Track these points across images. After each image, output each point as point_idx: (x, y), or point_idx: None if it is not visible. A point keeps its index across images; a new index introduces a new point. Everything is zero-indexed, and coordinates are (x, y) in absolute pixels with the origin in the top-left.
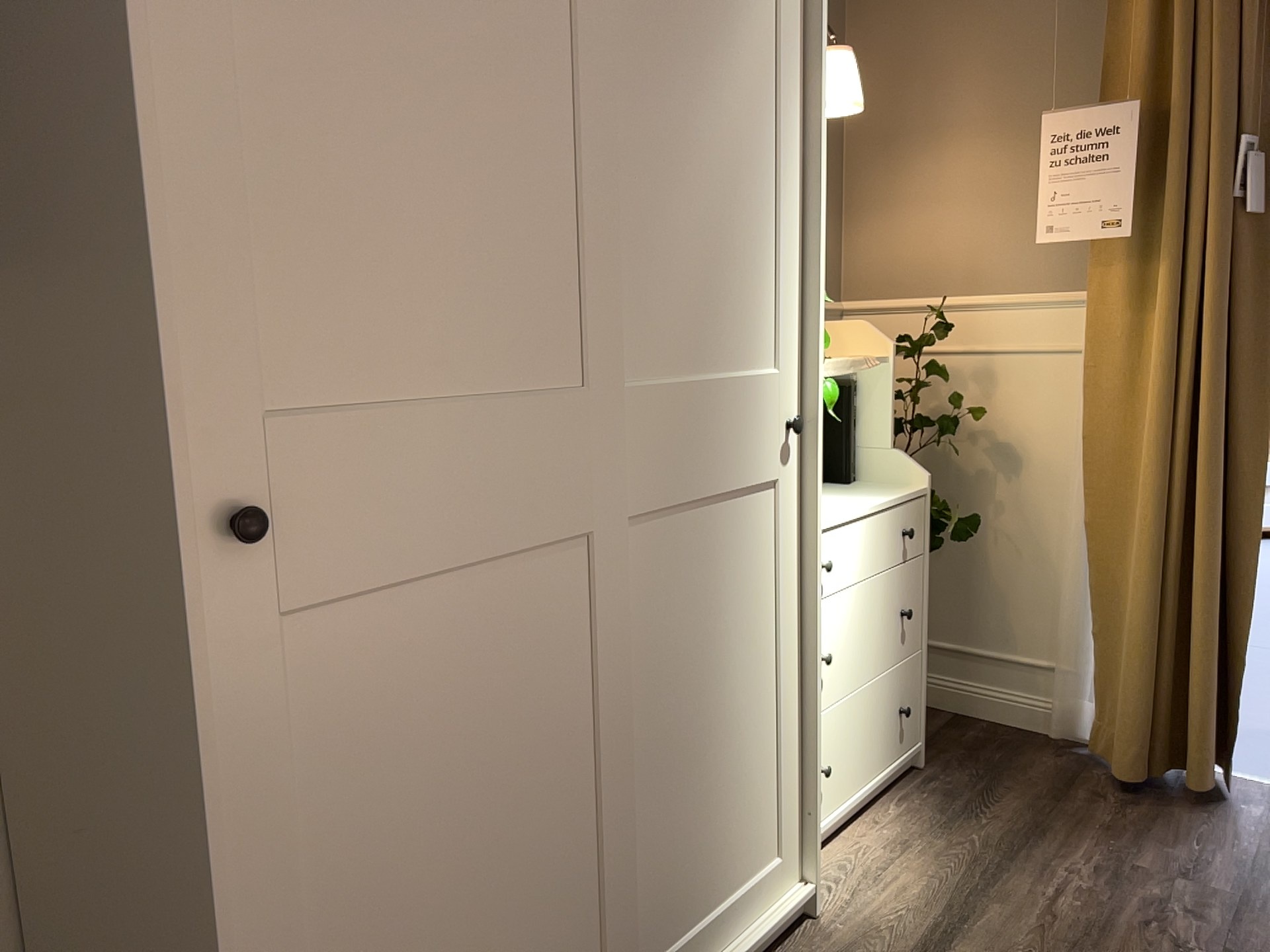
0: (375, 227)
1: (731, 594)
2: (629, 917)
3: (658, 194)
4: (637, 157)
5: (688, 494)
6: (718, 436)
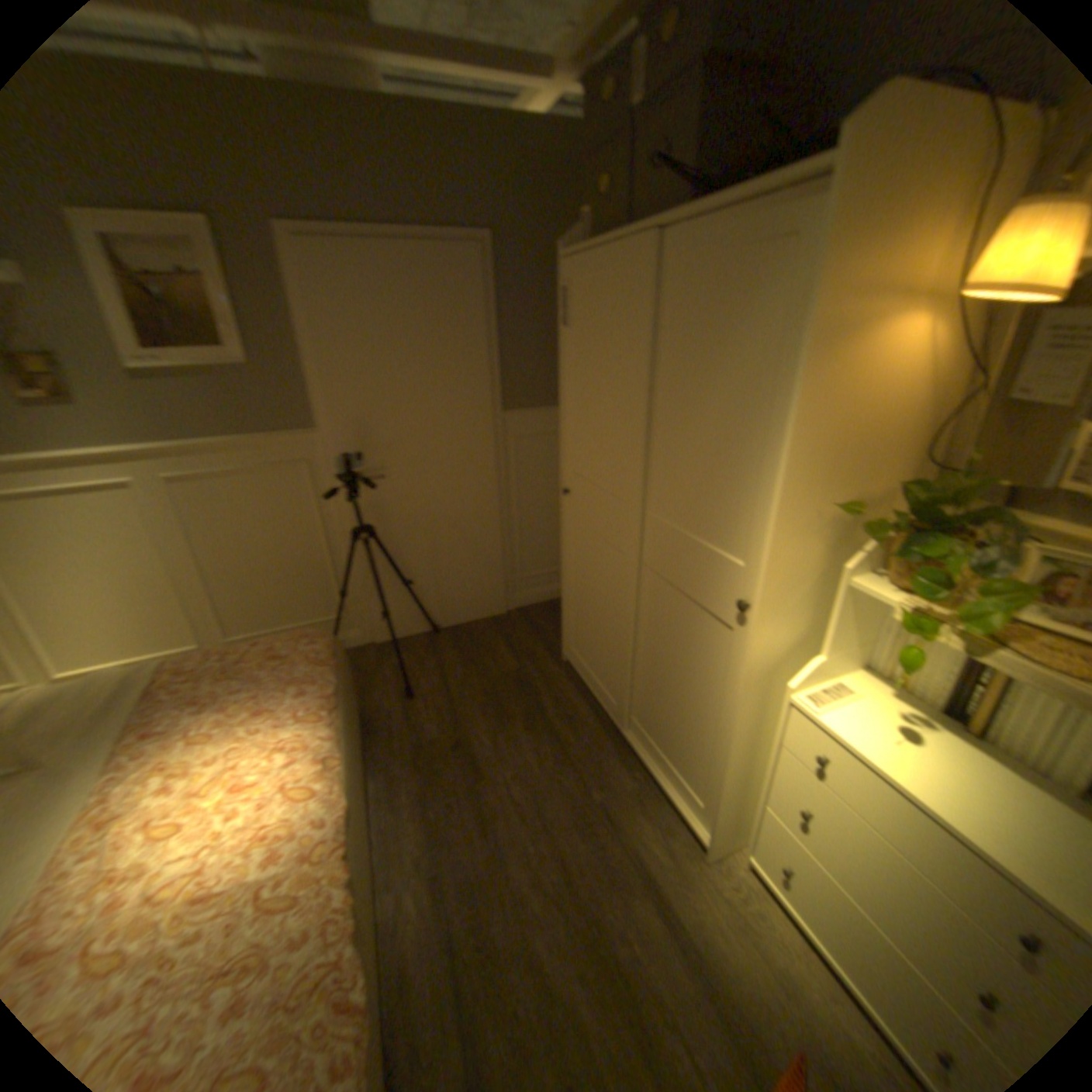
0: (580, 425)
1: (693, 658)
2: (620, 697)
3: (674, 423)
4: (665, 402)
5: (671, 581)
6: (692, 567)
